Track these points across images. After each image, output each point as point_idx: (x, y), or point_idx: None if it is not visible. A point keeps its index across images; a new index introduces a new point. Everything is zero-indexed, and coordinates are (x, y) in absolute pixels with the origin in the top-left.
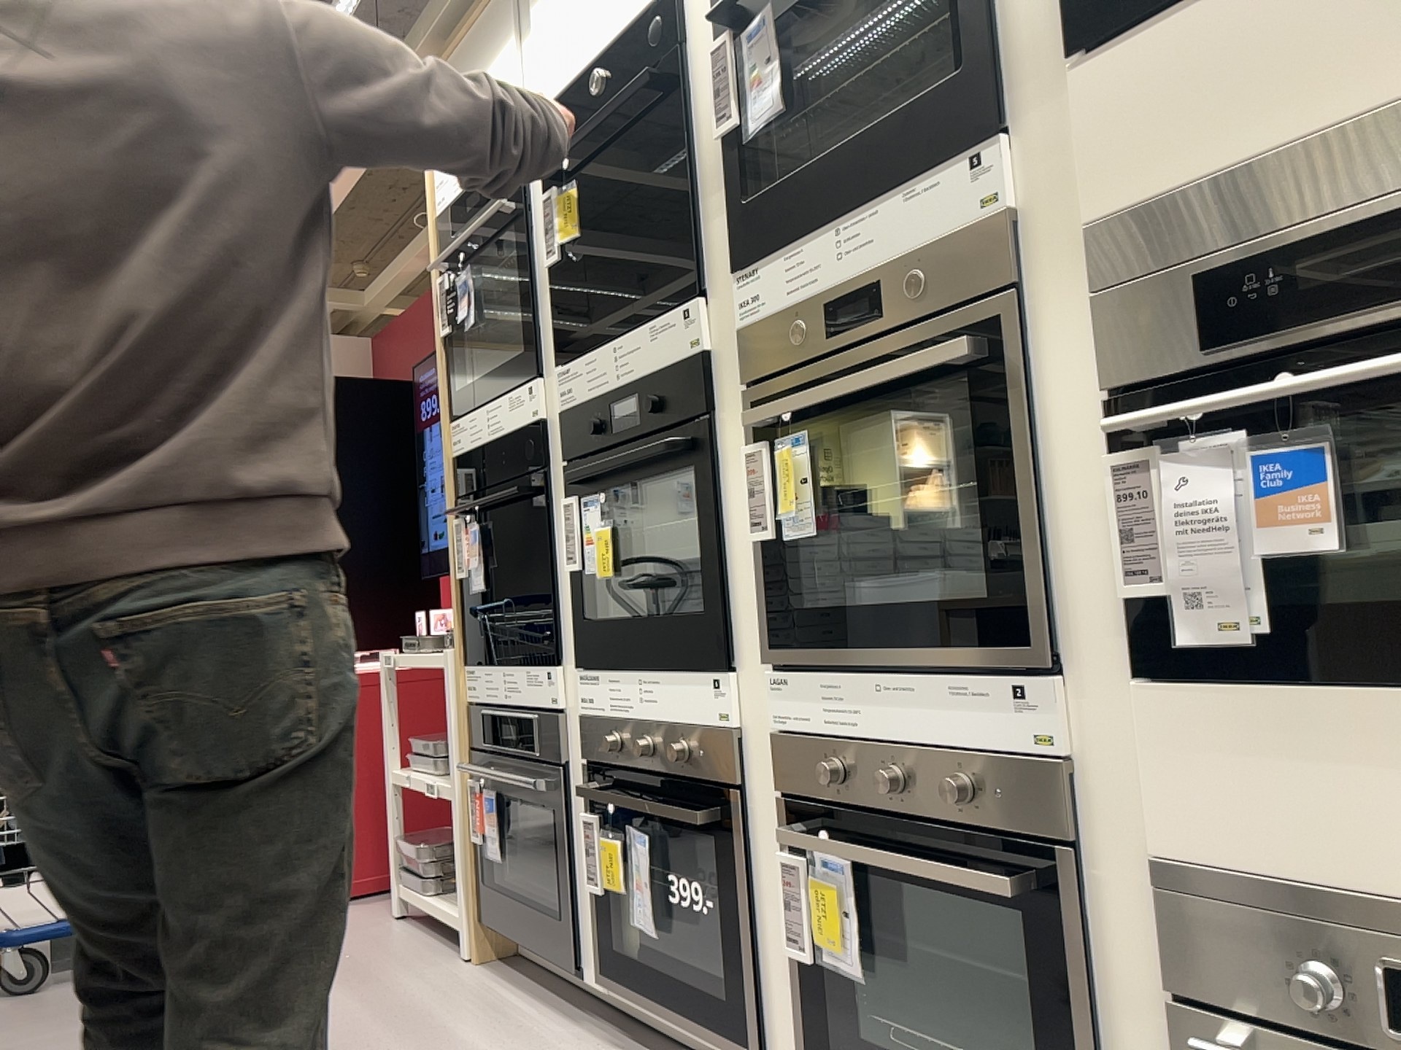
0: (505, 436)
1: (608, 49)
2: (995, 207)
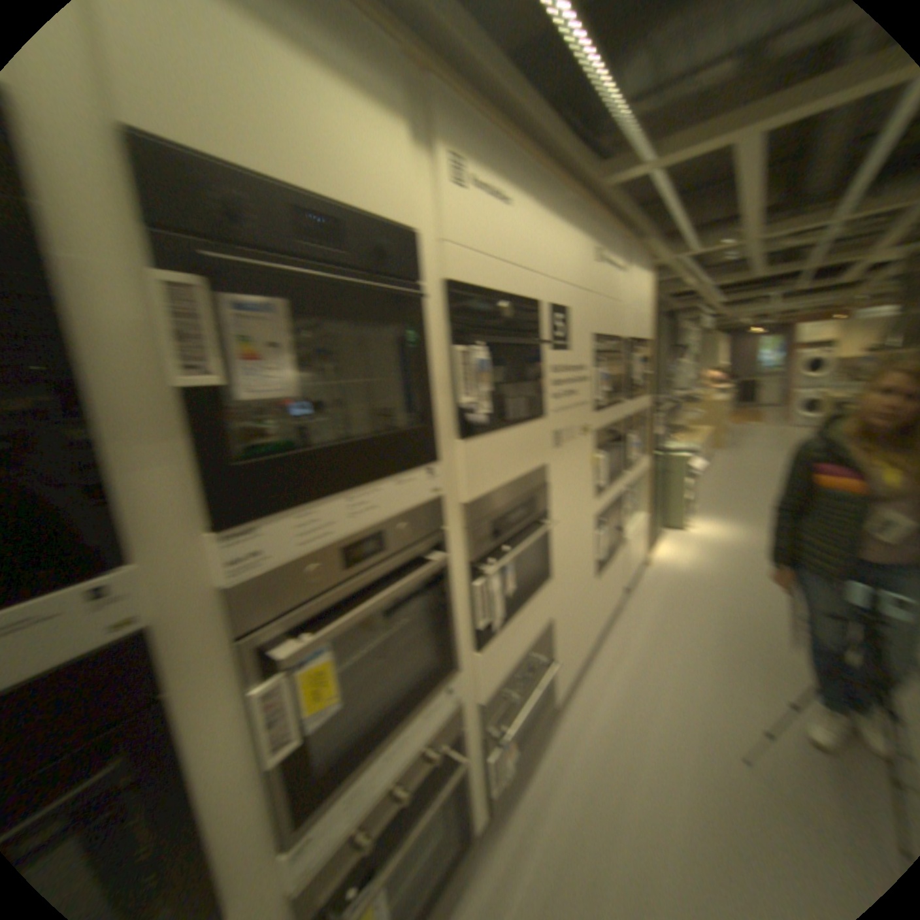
0: None
1: None
2: (442, 495)
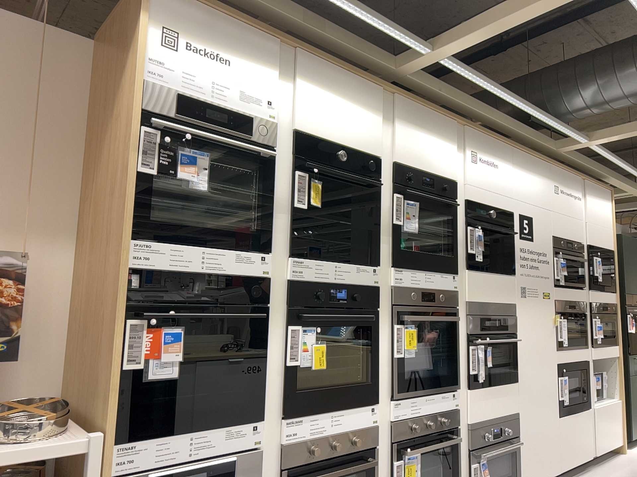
0: (225, 273)
1: (346, 148)
2: (451, 287)
